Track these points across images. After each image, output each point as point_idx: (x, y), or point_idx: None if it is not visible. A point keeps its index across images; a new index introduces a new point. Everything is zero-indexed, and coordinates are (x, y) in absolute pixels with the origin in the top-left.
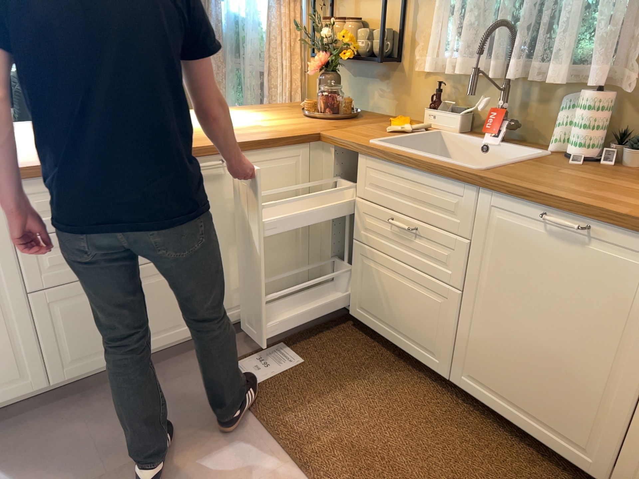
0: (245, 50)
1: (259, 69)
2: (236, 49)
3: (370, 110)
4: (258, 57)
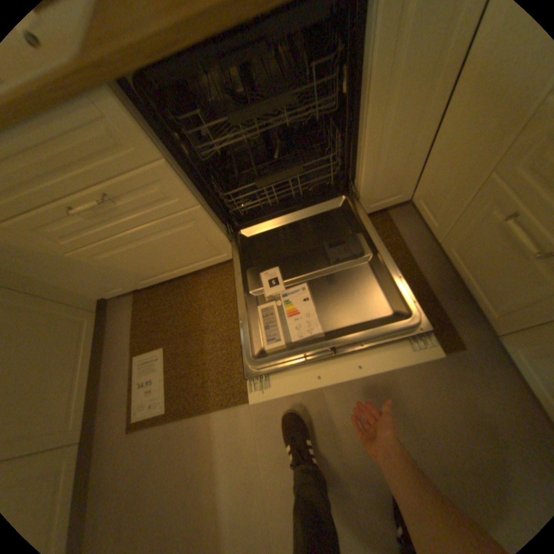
0: None
1: None
2: None
3: None
4: None
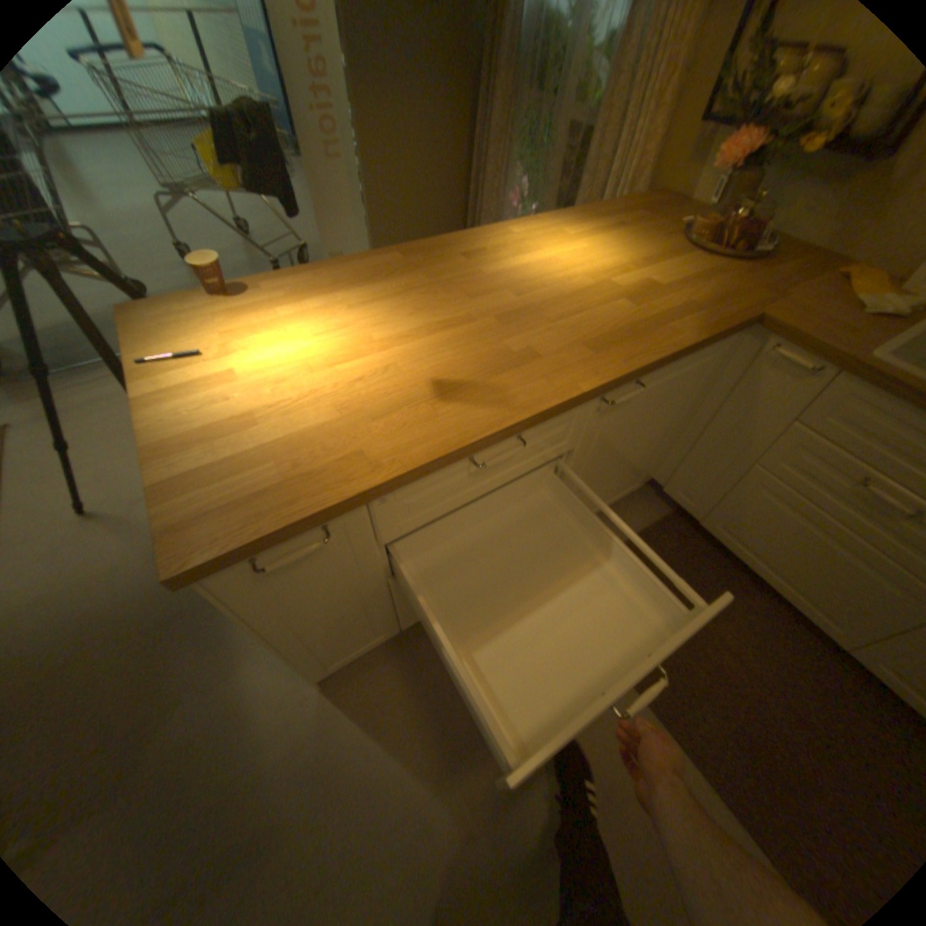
0: (555, 76)
1: (574, 117)
2: (537, 71)
3: (776, 227)
4: (581, 96)
